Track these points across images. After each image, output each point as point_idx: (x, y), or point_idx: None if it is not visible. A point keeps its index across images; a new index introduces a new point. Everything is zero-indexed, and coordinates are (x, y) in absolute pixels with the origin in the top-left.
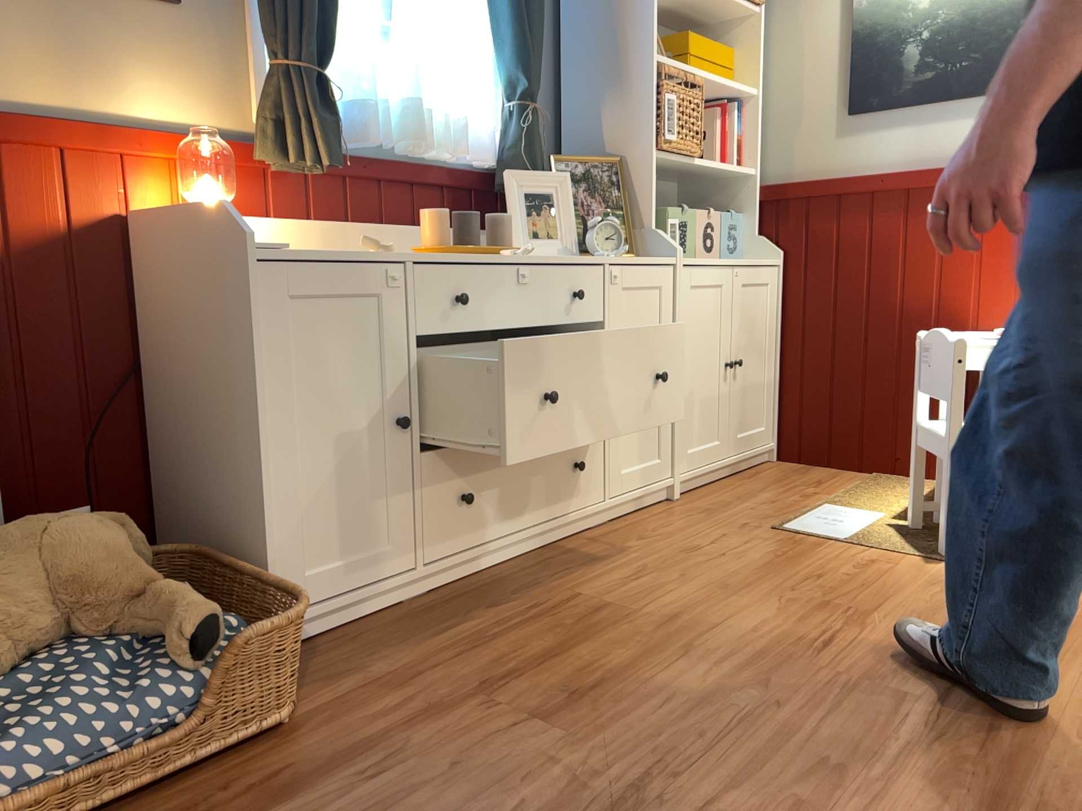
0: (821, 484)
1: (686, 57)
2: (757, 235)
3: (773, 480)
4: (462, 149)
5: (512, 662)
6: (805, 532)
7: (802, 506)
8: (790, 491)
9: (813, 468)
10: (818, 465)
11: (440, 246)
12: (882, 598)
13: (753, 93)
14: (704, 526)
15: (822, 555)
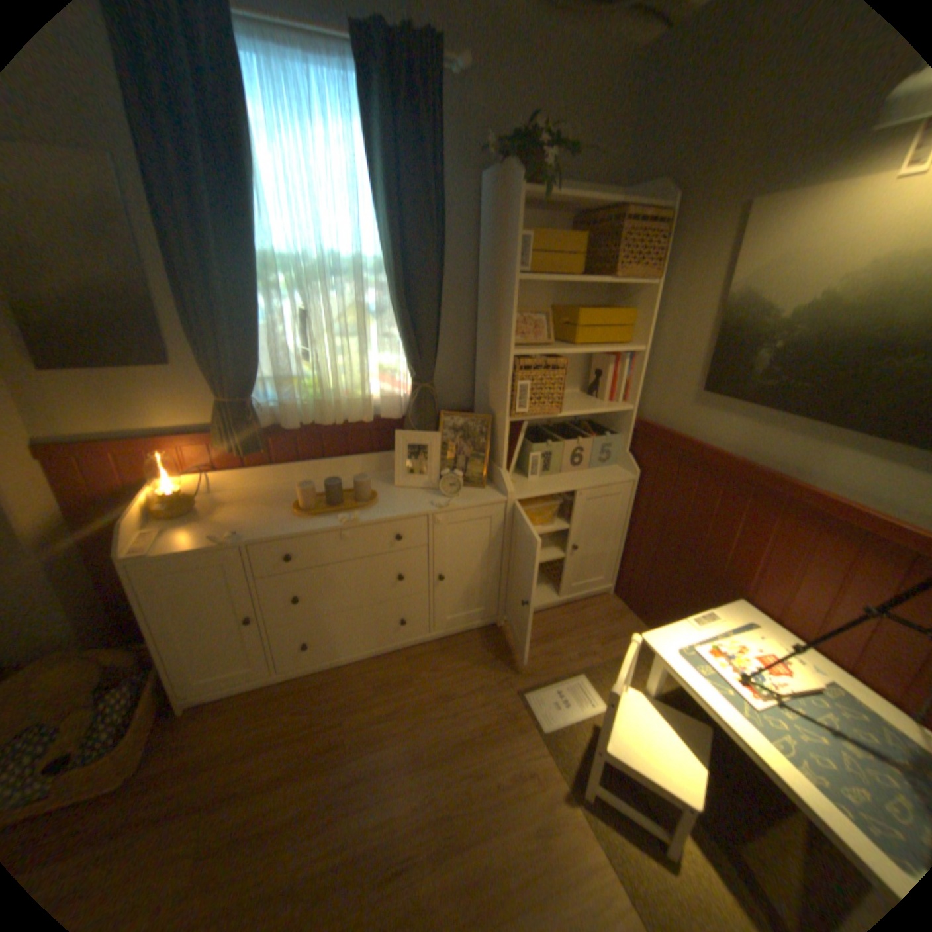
0: (610, 644)
1: (575, 328)
2: (628, 453)
3: (583, 625)
4: (365, 420)
5: (245, 784)
6: (530, 711)
7: (566, 671)
8: (579, 645)
9: (627, 618)
10: (633, 615)
11: (301, 511)
12: (485, 838)
13: (640, 350)
14: (482, 670)
15: (510, 750)
